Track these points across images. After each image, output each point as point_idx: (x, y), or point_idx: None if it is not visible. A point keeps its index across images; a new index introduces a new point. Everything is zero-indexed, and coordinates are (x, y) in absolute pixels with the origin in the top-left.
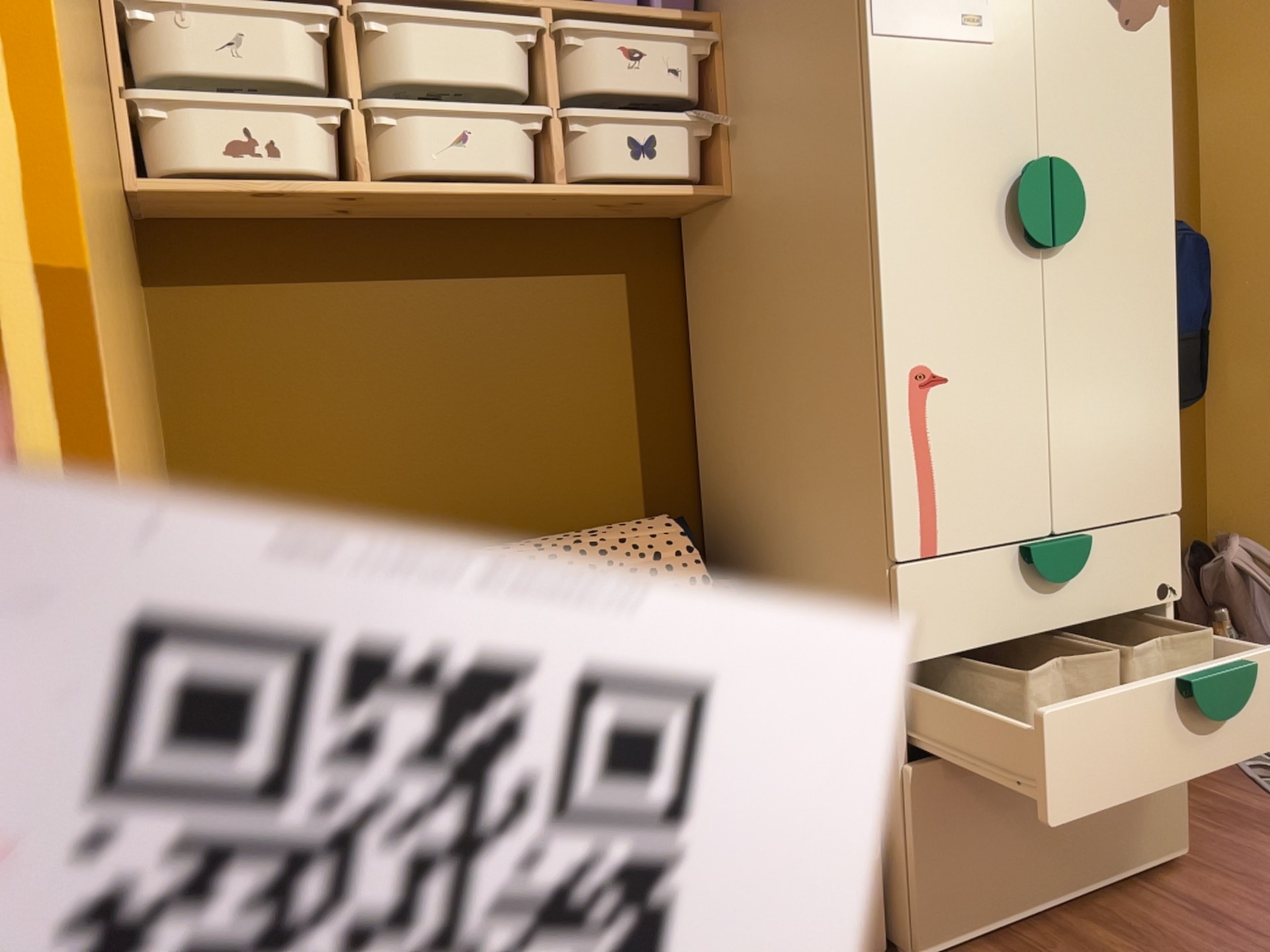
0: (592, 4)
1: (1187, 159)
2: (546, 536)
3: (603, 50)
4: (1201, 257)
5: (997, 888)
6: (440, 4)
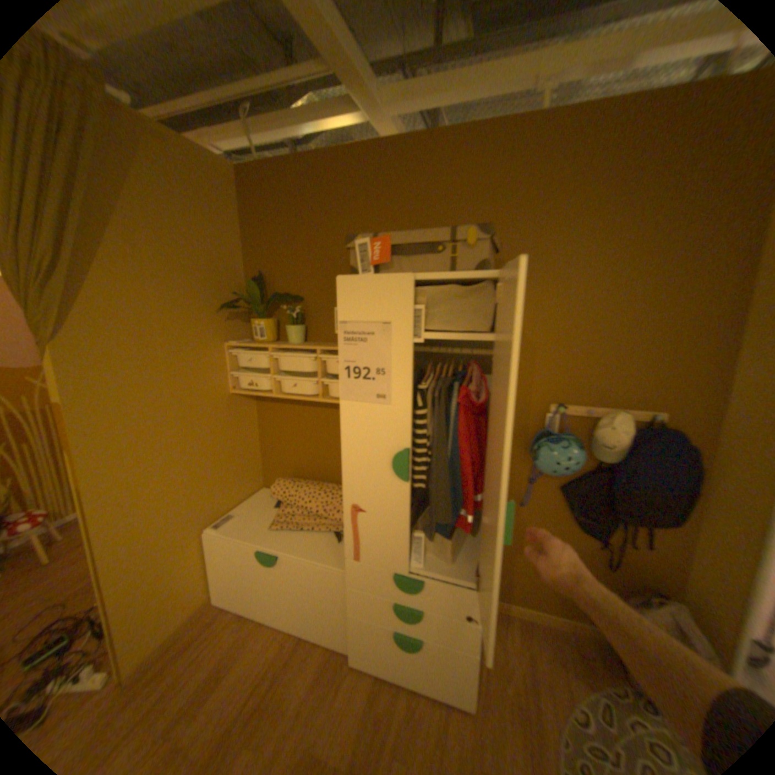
0: (331, 347)
1: (715, 397)
2: (330, 484)
3: (332, 362)
4: (692, 459)
5: (377, 666)
6: (290, 350)
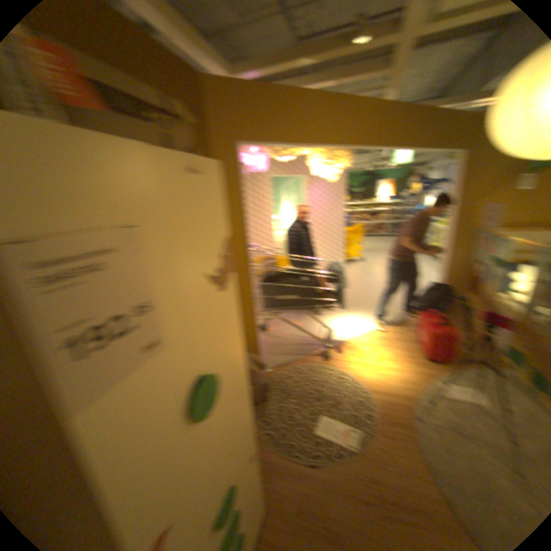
0: None
1: None
2: None
3: None
4: None
5: None
6: None
